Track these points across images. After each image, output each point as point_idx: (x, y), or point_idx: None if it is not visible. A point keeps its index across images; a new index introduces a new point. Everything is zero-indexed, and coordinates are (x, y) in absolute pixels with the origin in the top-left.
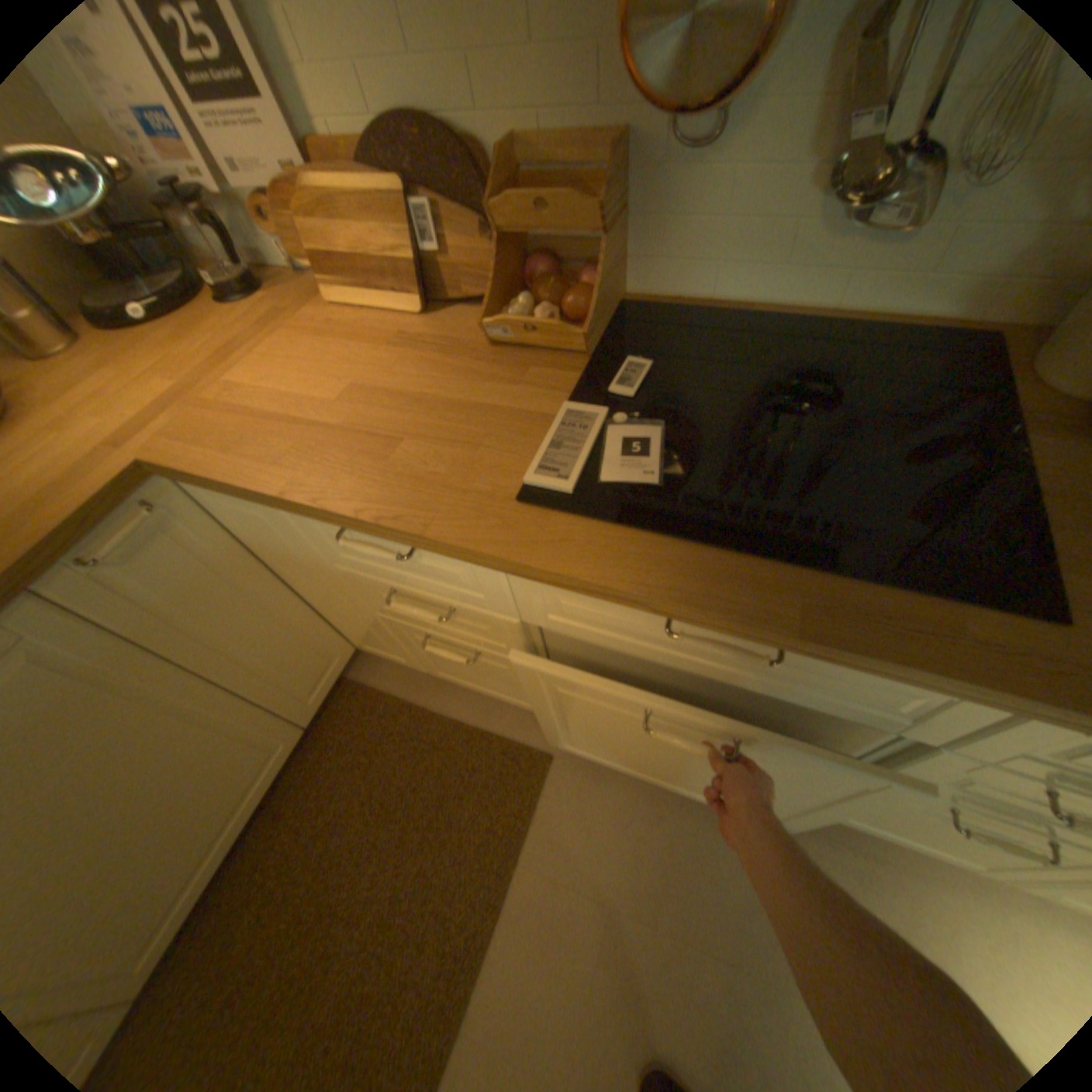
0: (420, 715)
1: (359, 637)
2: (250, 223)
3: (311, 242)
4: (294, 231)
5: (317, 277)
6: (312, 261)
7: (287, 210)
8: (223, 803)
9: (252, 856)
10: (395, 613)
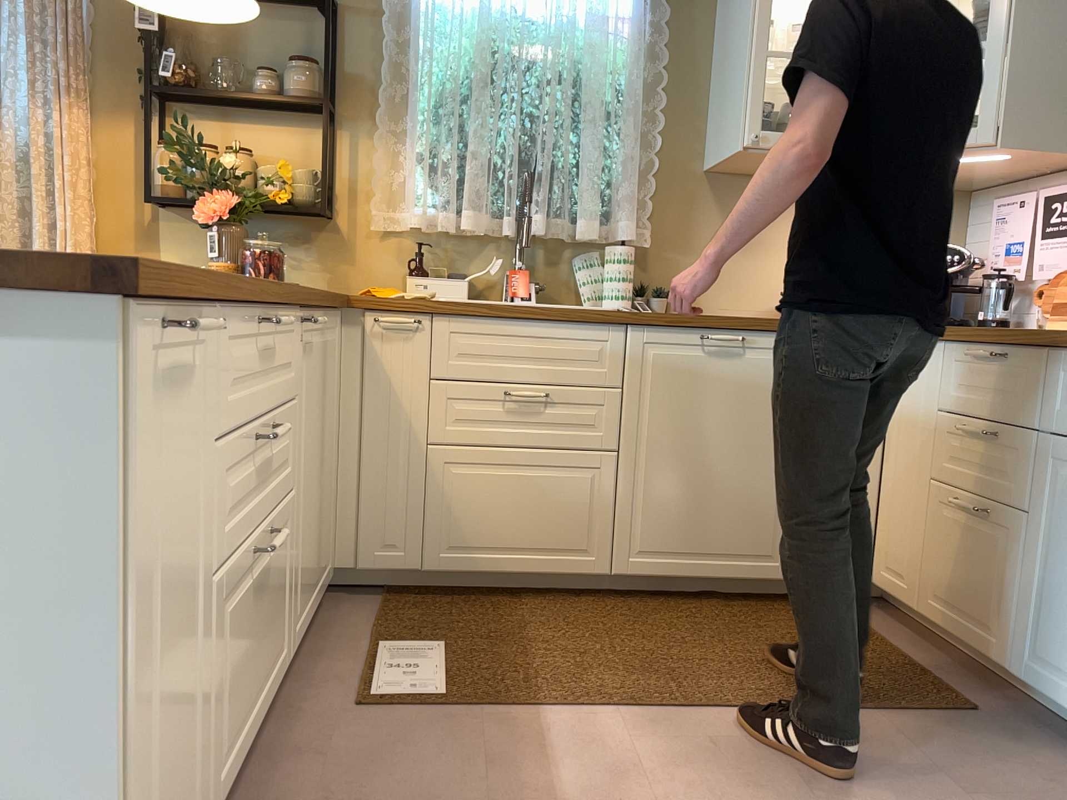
0: (880, 640)
1: (888, 551)
2: (1030, 307)
3: (1061, 300)
4: (1054, 299)
5: (1051, 319)
6: (1054, 310)
7: (1058, 288)
8: (735, 540)
9: (699, 606)
10: (947, 474)
